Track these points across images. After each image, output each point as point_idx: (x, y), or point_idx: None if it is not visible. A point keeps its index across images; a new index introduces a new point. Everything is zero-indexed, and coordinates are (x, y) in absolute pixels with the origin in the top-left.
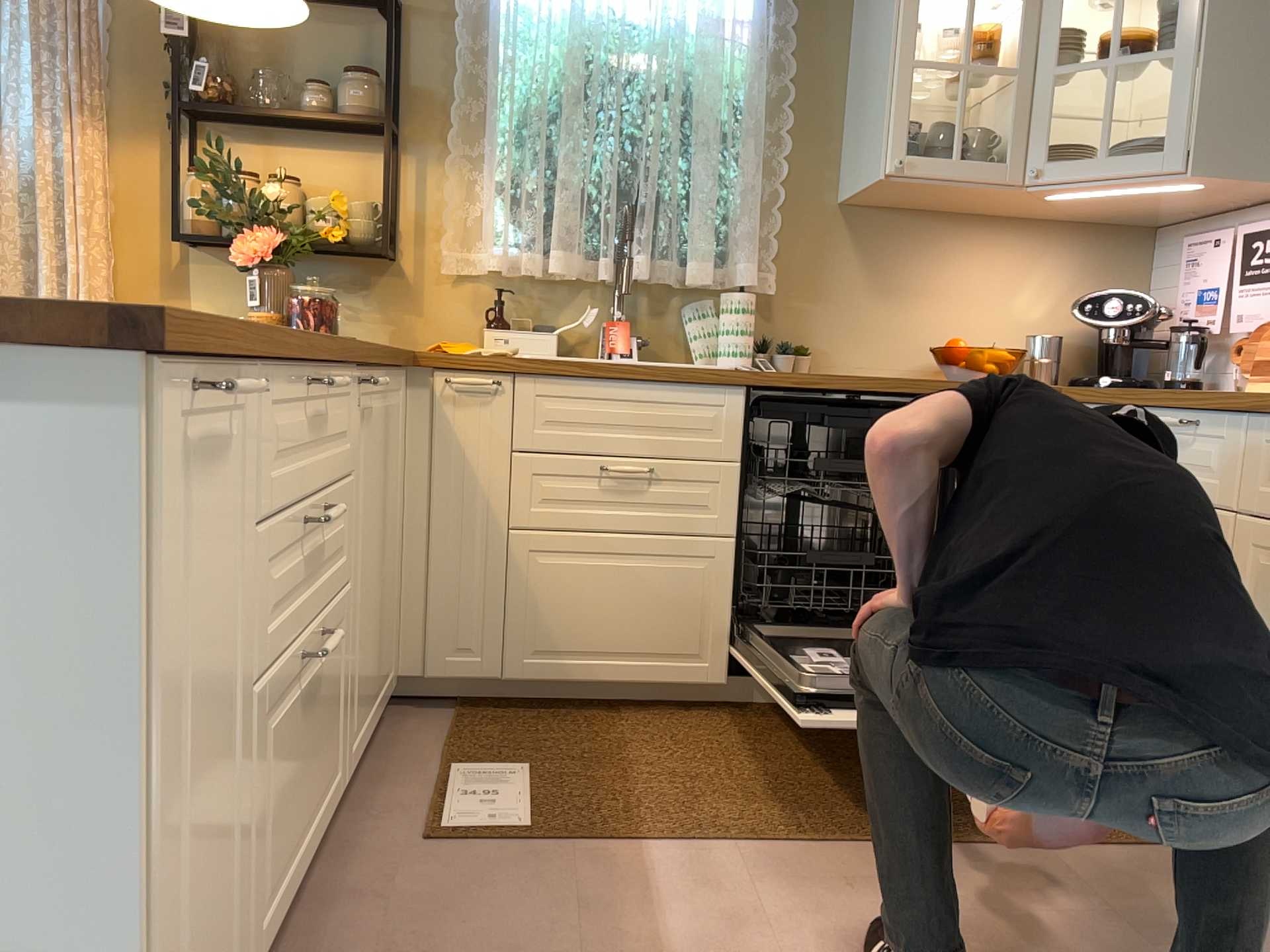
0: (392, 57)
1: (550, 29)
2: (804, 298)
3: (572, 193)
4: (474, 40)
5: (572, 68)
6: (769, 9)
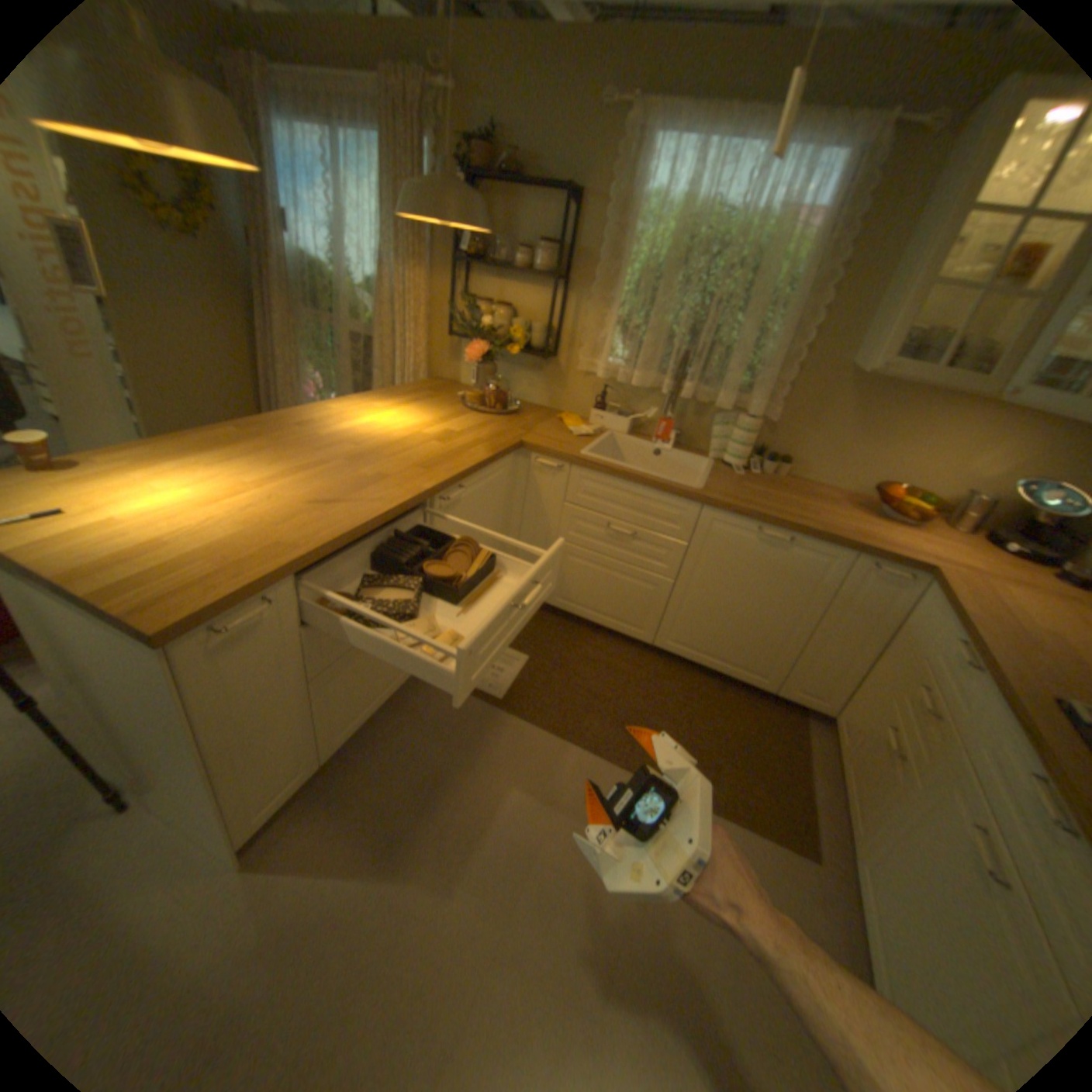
0: (564, 232)
1: (672, 209)
2: (801, 425)
3: (655, 336)
4: (621, 216)
5: (675, 246)
6: (844, 200)
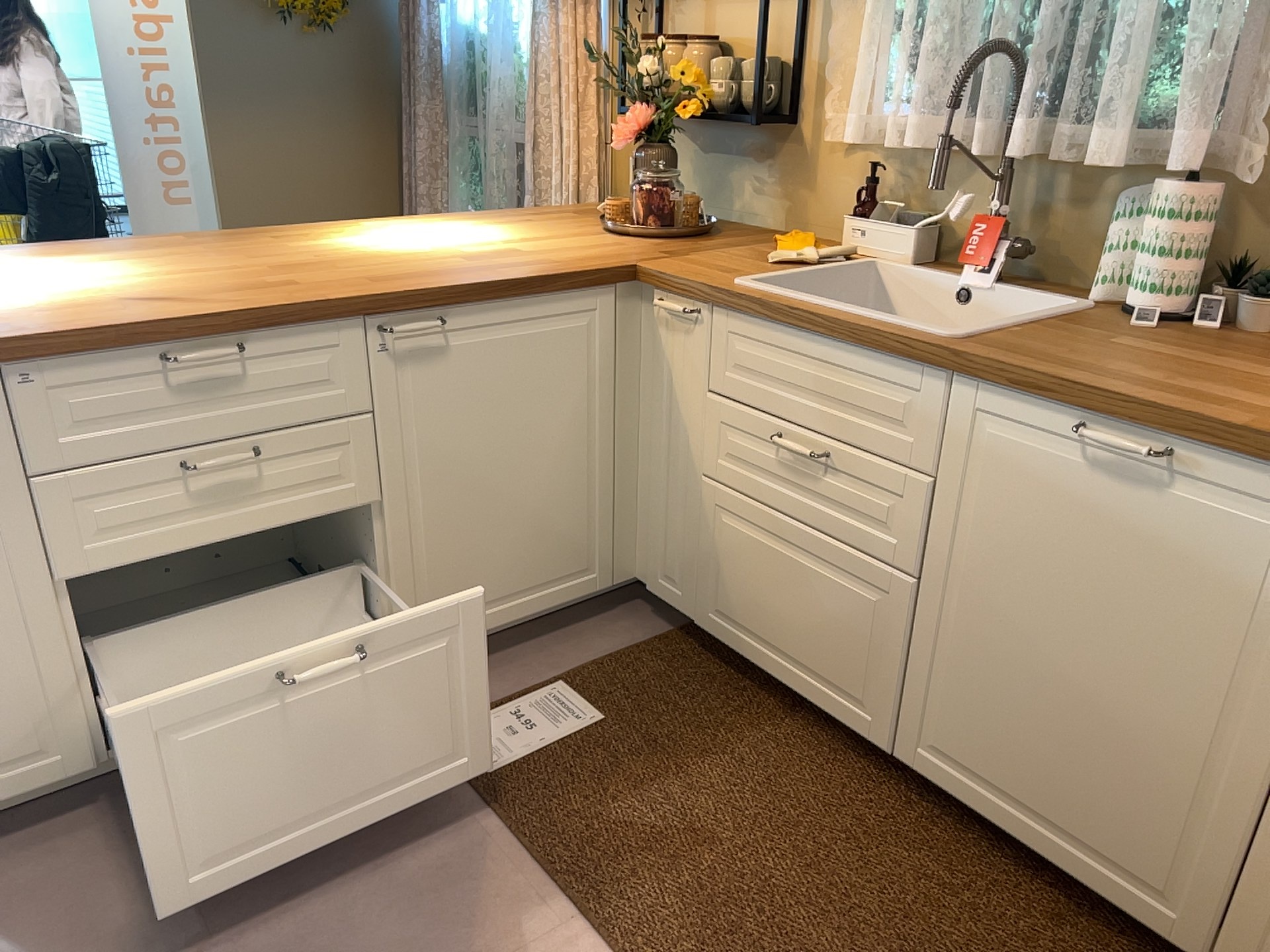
0: None
1: None
2: None
3: (942, 32)
4: None
5: None
6: None
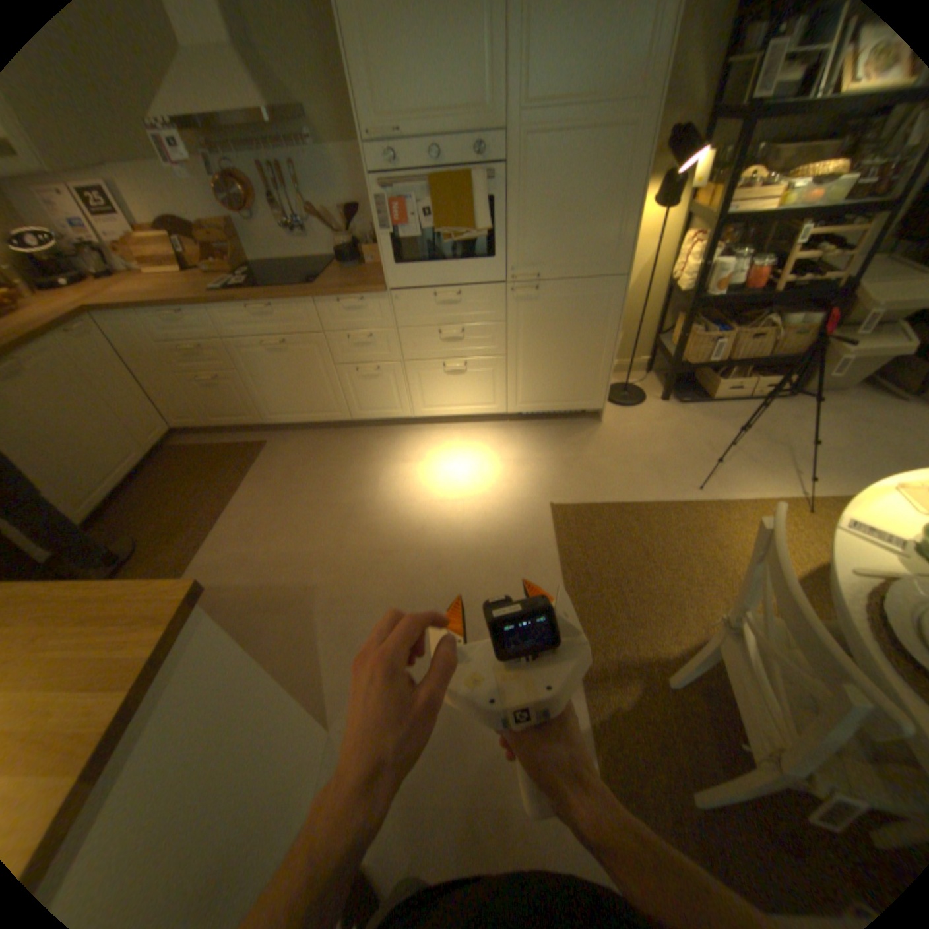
0: None
1: None
2: None
3: None
4: None
5: None
6: None
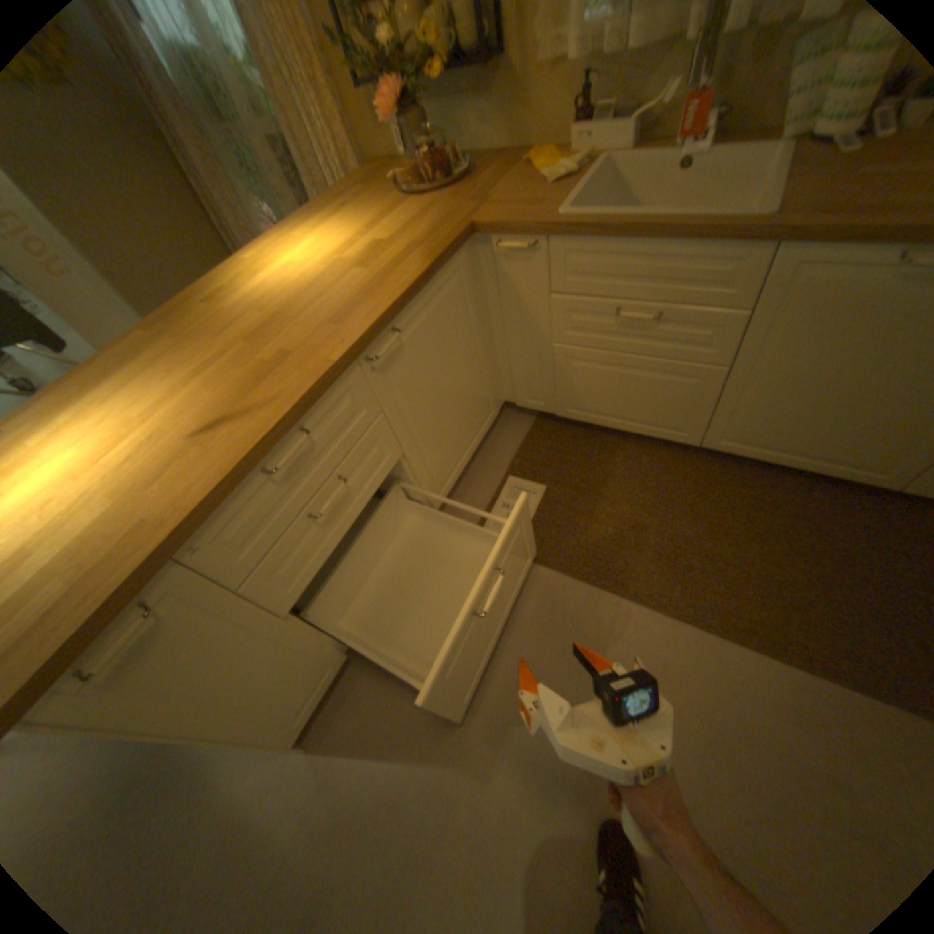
0: None
1: None
2: None
3: None
4: None
5: None
6: None
